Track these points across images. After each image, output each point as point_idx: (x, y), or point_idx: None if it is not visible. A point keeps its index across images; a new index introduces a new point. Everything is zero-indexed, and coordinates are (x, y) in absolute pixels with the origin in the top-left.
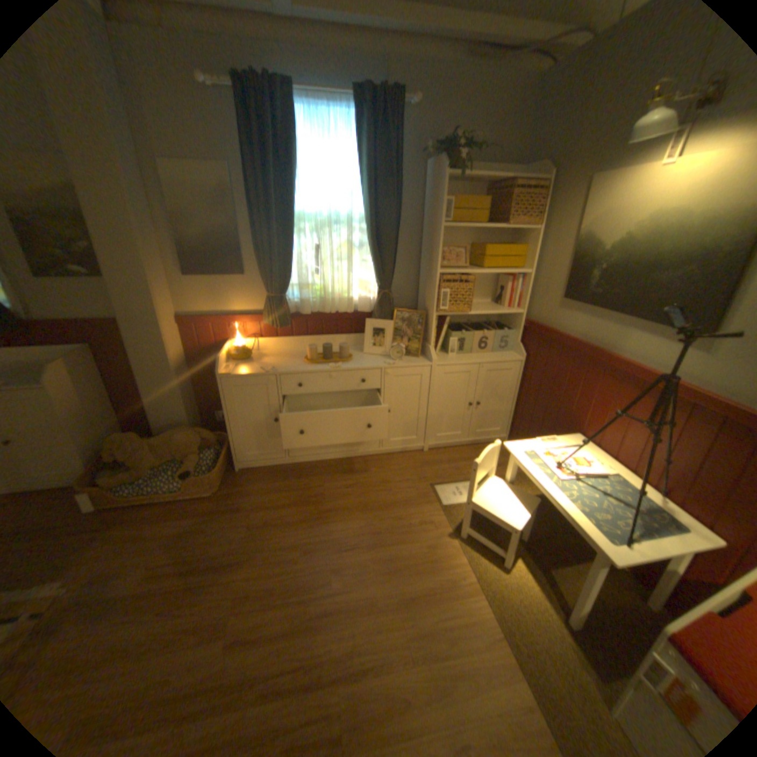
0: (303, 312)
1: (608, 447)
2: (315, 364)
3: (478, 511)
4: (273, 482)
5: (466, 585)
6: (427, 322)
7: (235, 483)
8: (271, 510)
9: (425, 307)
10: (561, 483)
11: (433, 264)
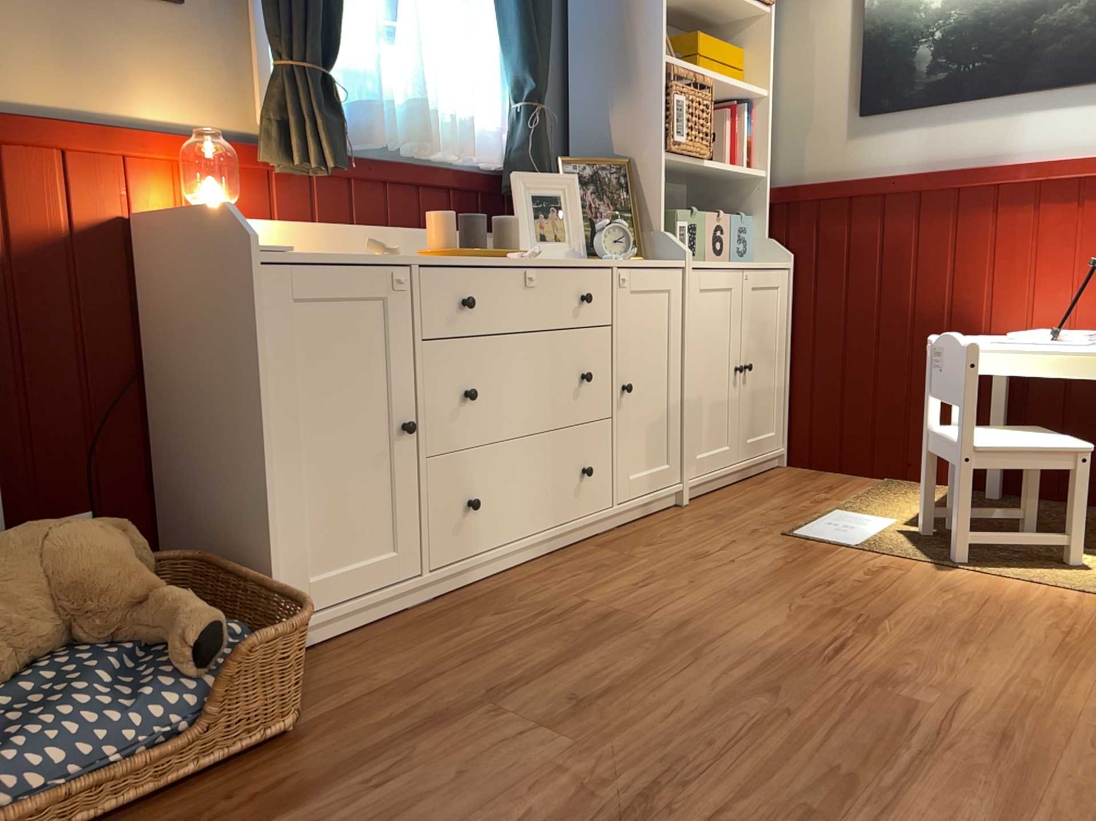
0: (368, 138)
1: (1046, 325)
2: (465, 257)
3: (991, 463)
4: (440, 641)
5: (1075, 601)
6: (634, 183)
7: (317, 684)
8: (540, 678)
9: (616, 153)
10: (1088, 348)
11: (643, 44)
